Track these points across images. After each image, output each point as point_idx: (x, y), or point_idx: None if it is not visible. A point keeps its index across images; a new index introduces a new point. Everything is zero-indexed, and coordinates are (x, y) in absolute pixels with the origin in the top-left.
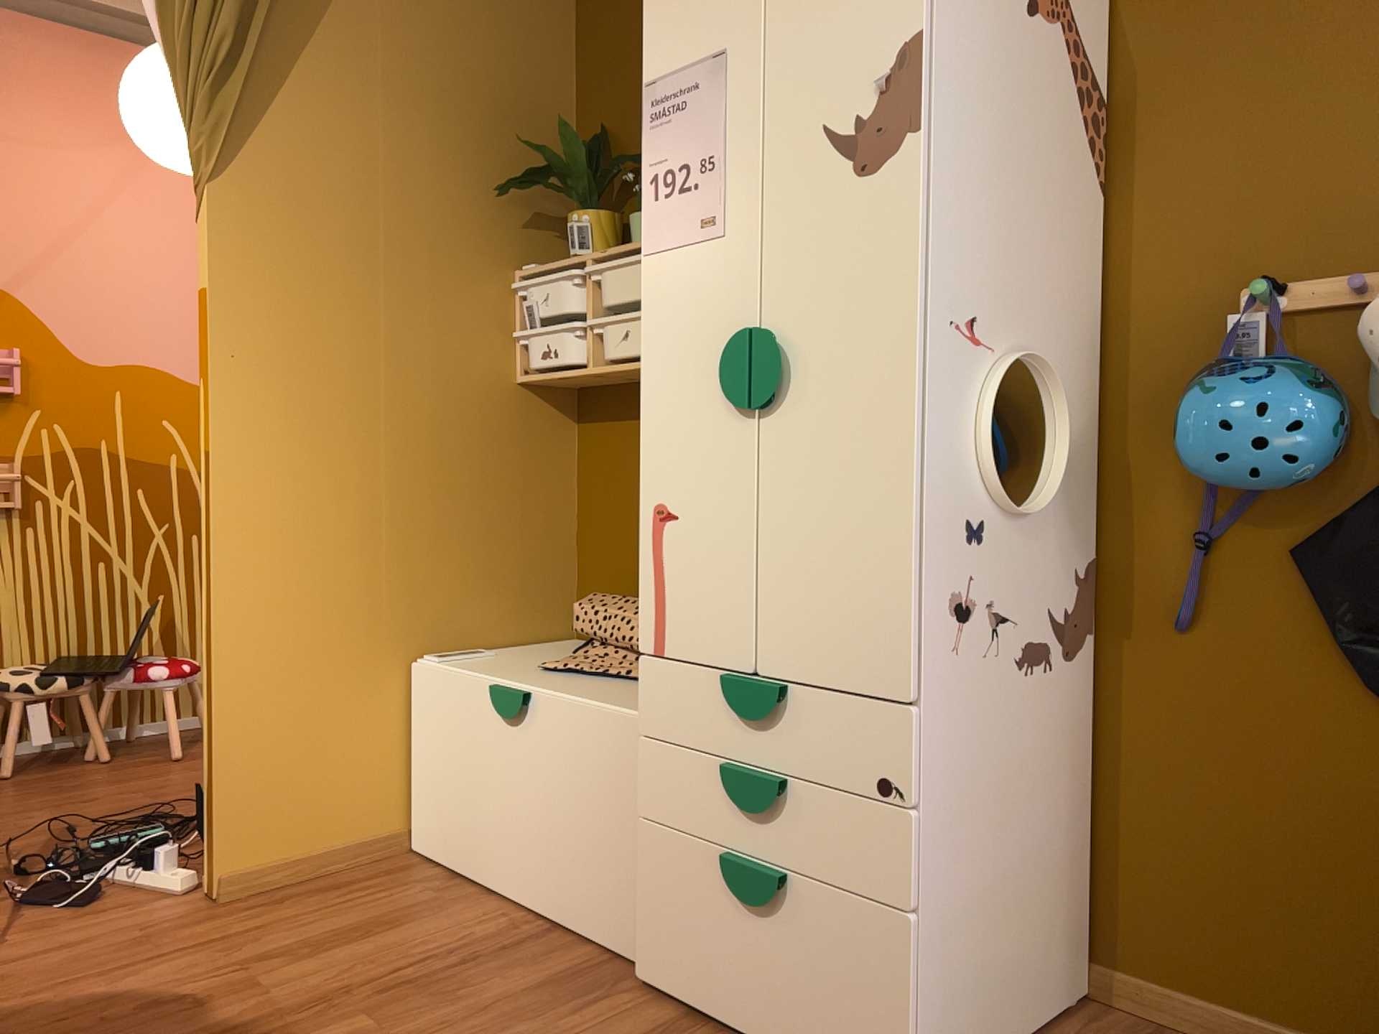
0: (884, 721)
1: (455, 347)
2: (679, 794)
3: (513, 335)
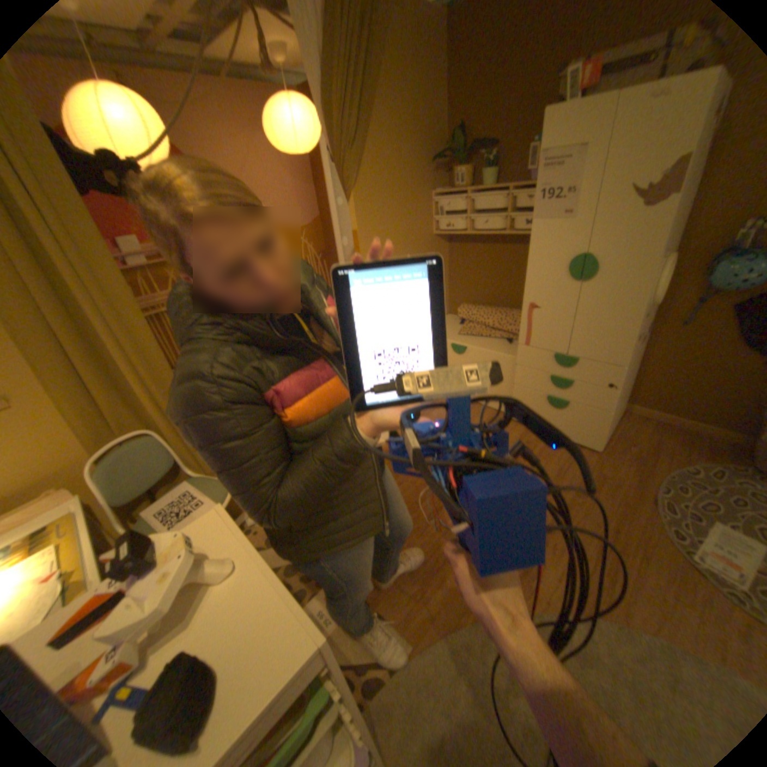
0: (614, 370)
1: (418, 228)
2: (531, 380)
3: (432, 218)
